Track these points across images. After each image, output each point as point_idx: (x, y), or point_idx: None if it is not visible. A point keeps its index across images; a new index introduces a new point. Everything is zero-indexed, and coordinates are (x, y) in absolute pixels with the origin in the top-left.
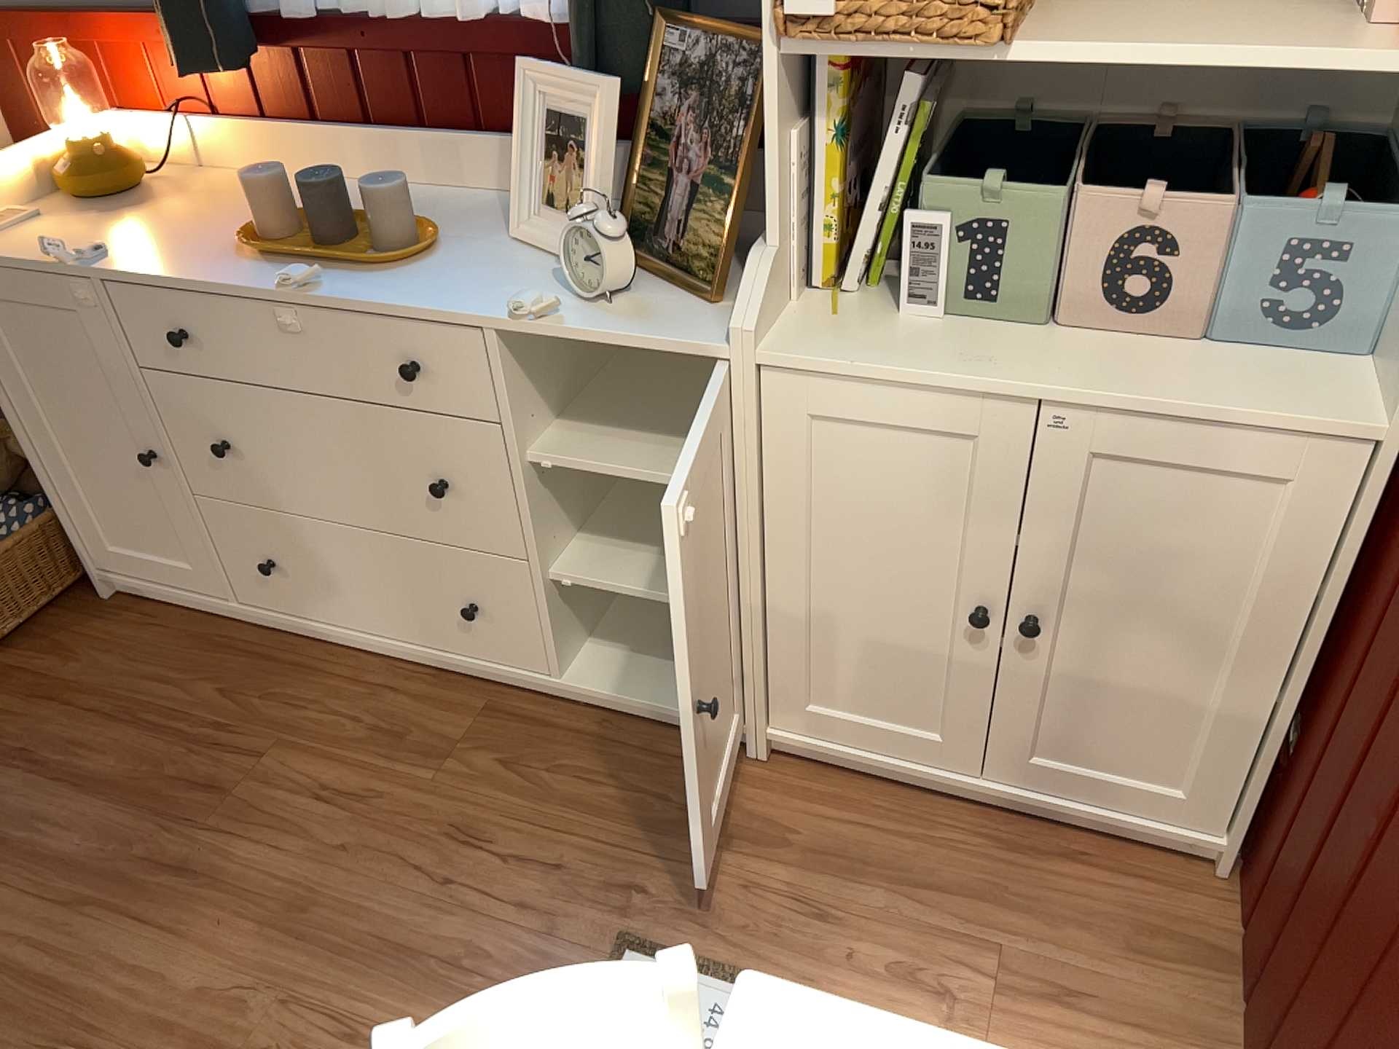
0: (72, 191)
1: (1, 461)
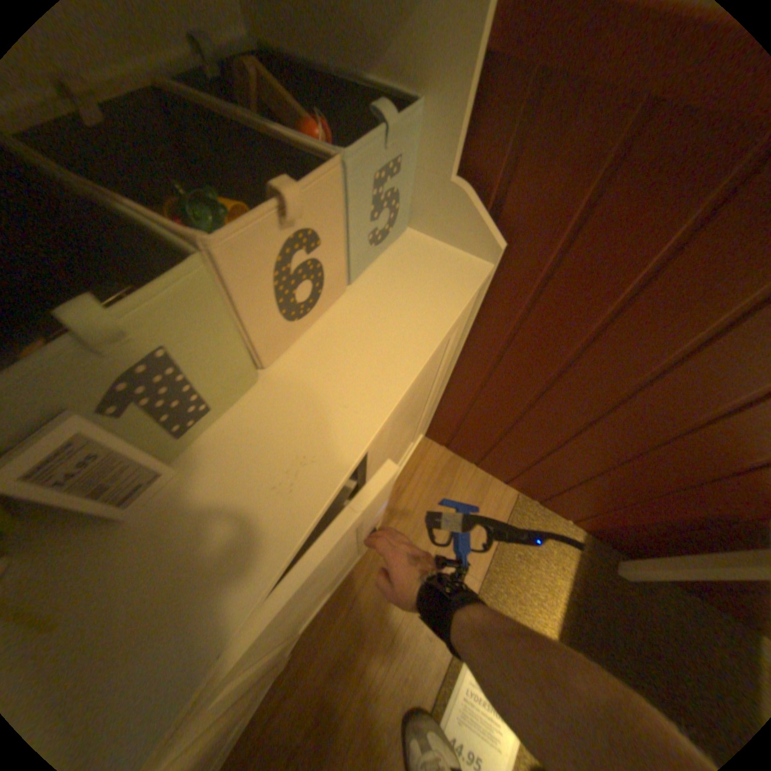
0: None
1: None
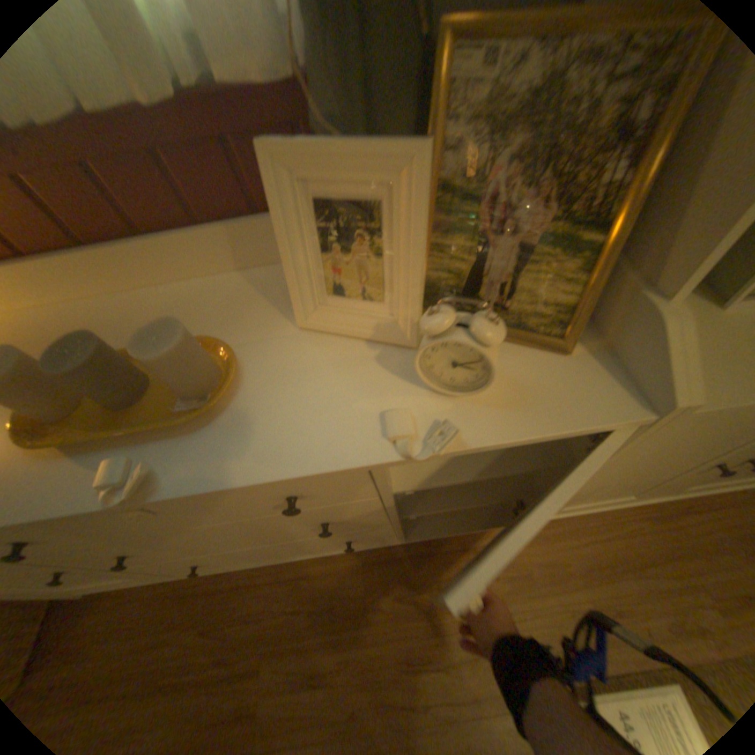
0: None
1: None
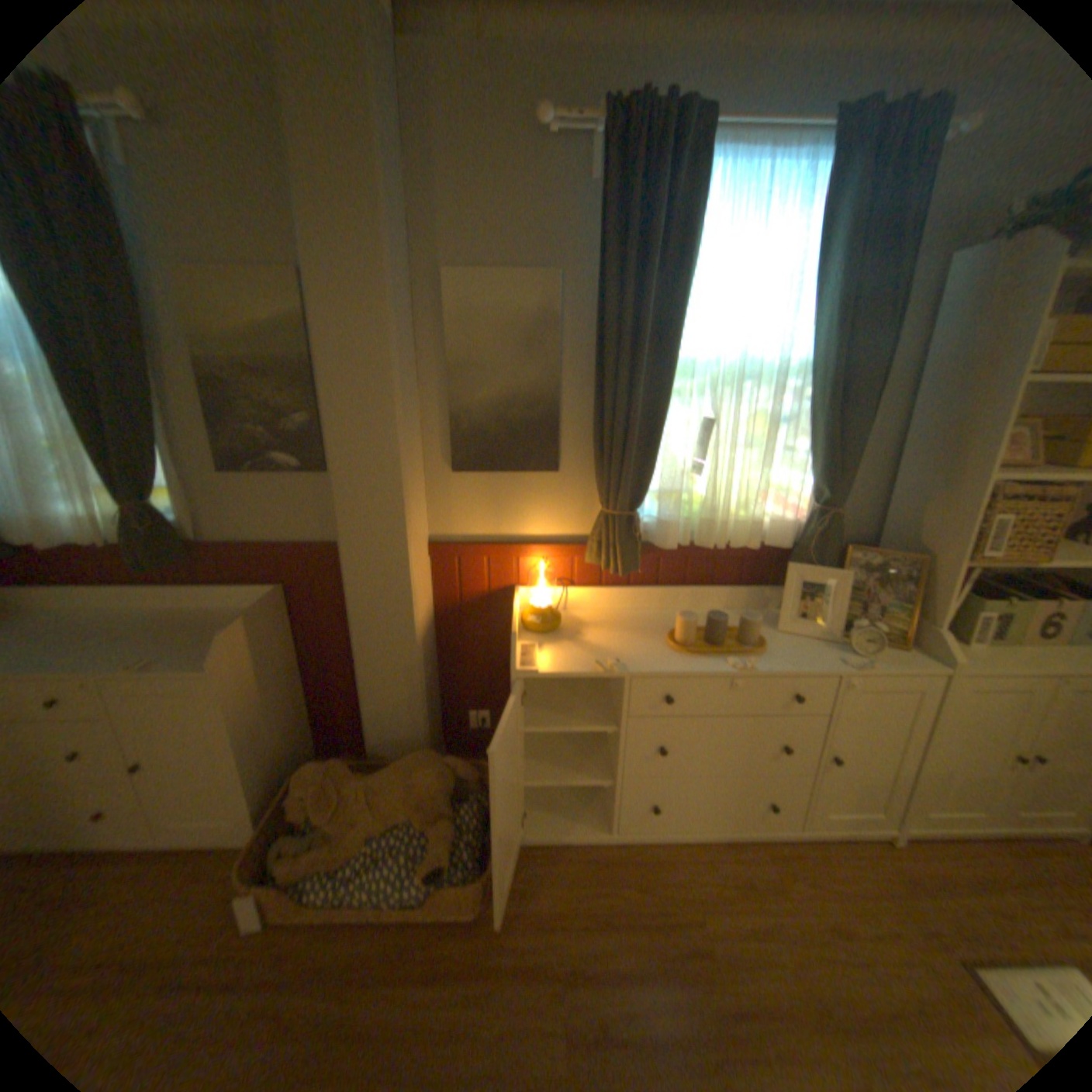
0: (534, 628)
1: (451, 785)
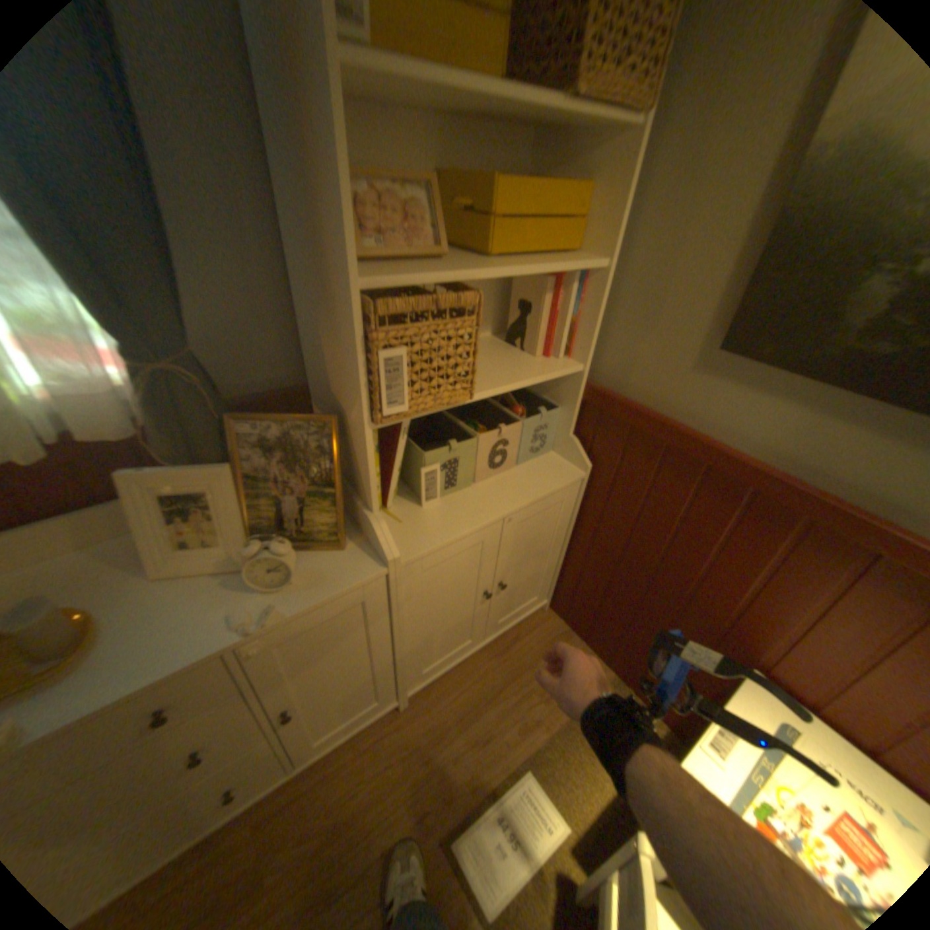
0: None
1: None
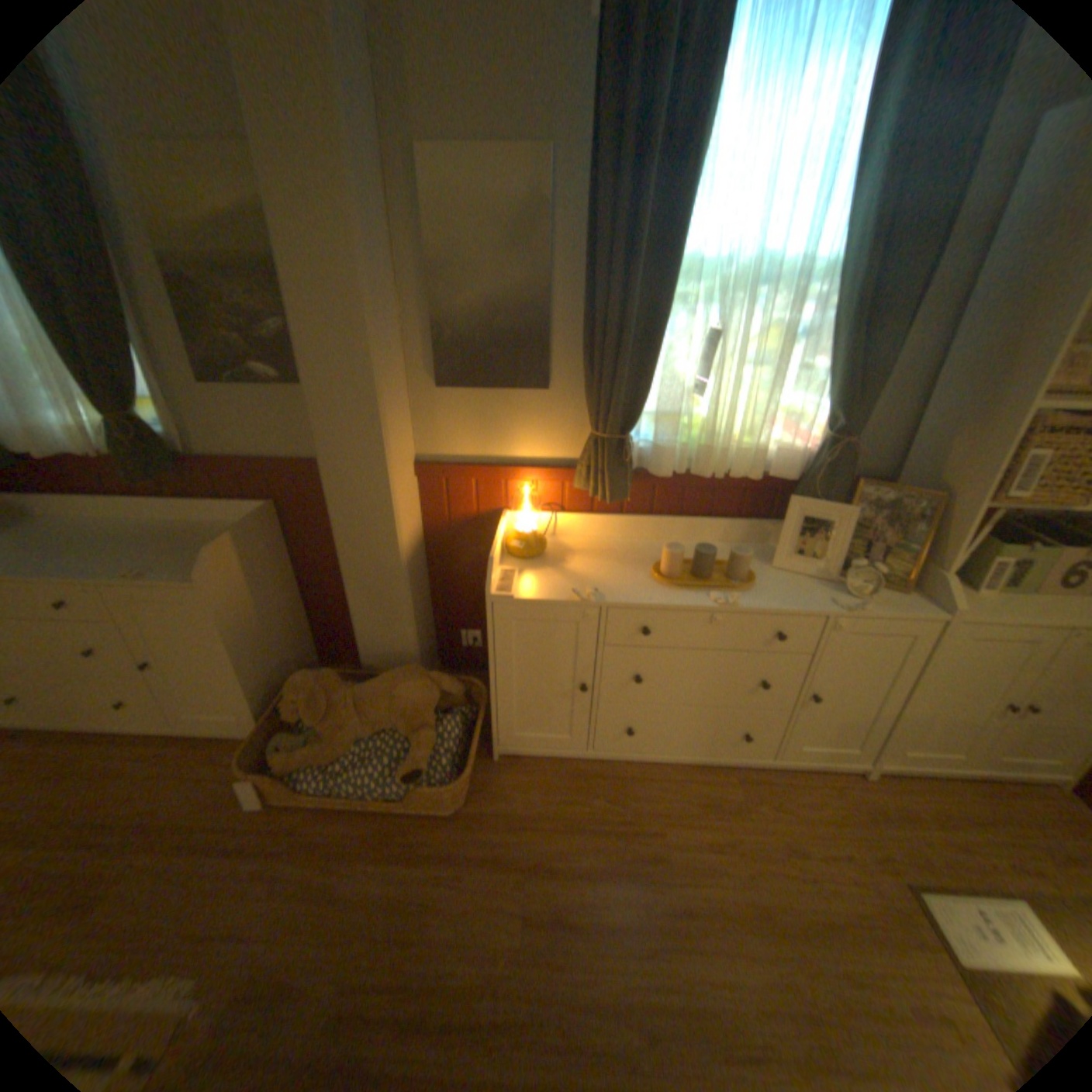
0: (516, 552)
1: (434, 696)
